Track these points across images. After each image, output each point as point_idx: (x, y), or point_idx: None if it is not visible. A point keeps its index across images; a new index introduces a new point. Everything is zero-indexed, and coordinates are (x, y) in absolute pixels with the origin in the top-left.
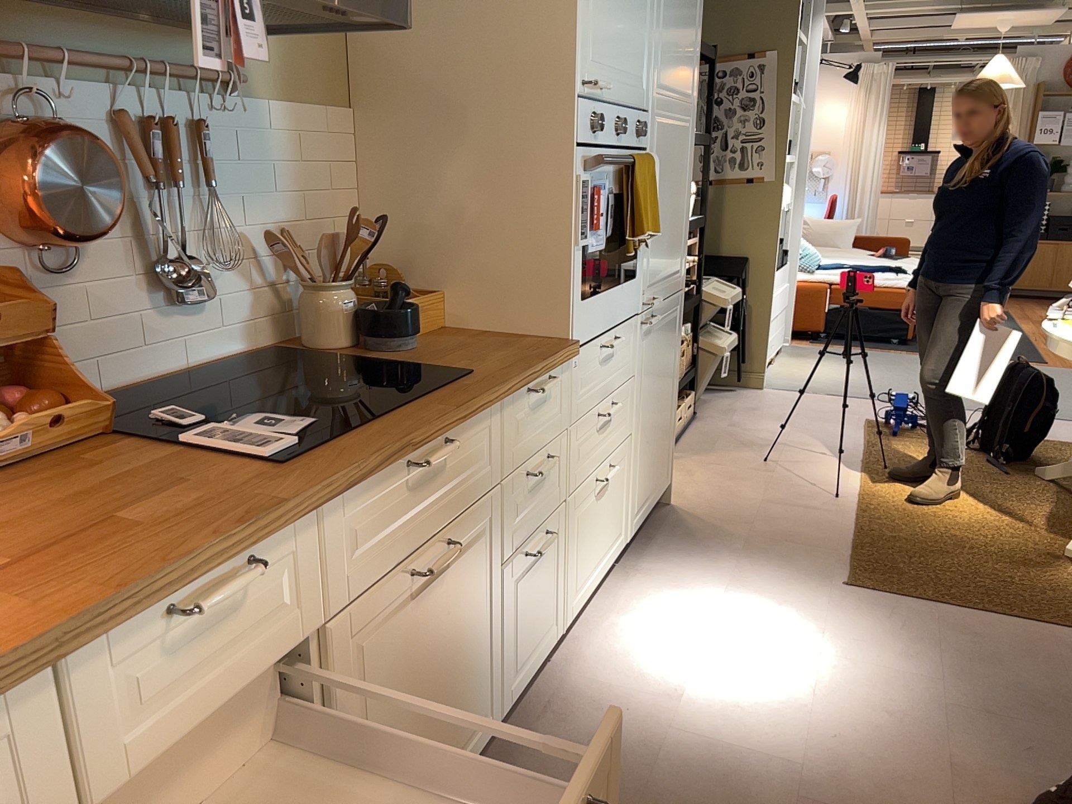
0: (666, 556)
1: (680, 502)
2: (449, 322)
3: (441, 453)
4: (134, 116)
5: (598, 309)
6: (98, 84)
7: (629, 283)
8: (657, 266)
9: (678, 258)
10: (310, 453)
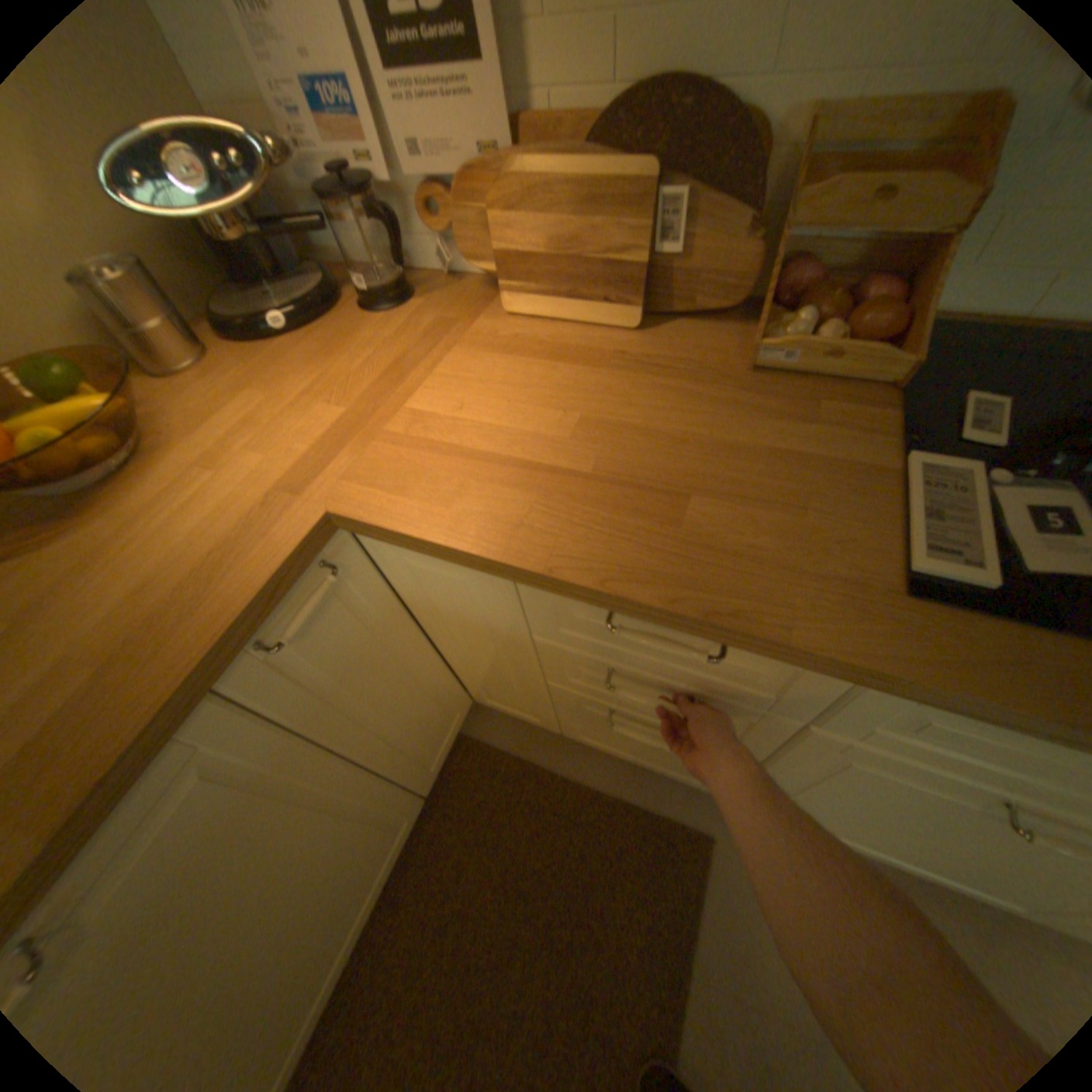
0: None
1: None
2: None
3: None
4: None
5: None
6: None
7: None
8: None
9: None
10: (996, 619)
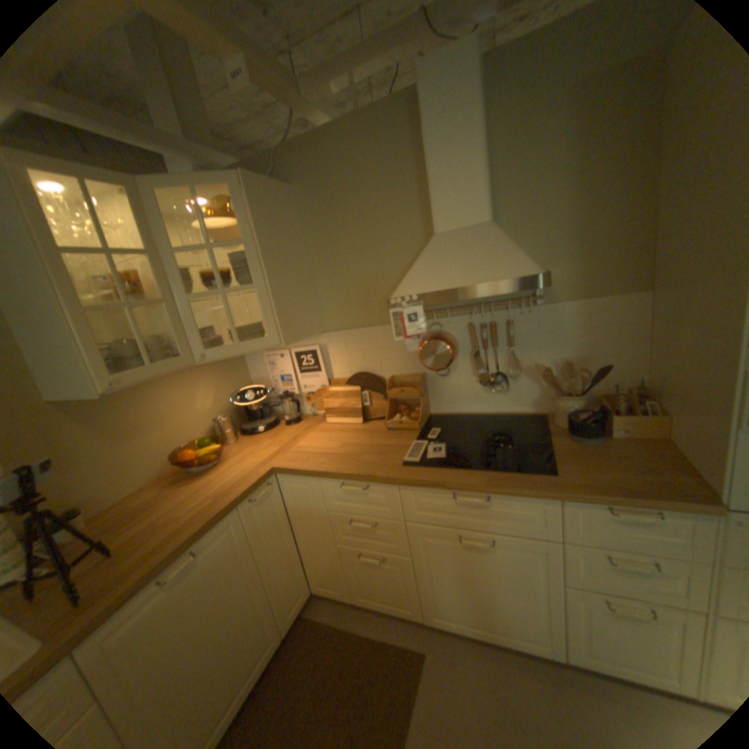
0: None
1: None
2: (675, 438)
3: (472, 499)
4: (477, 323)
5: None
6: (464, 314)
7: None
8: None
9: None
10: (416, 467)
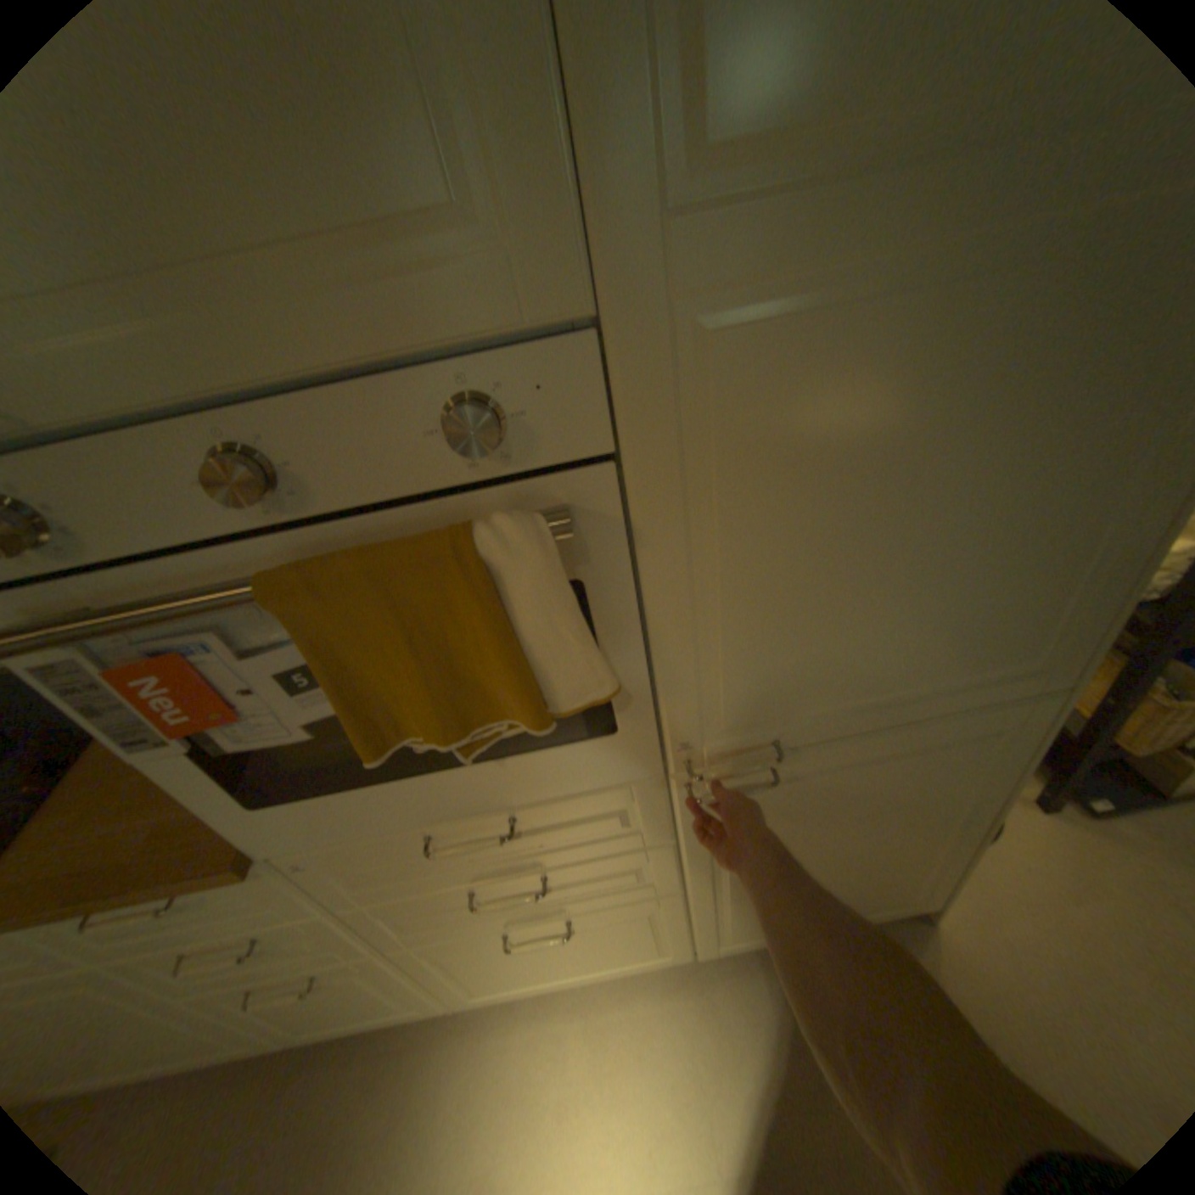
0: (770, 1014)
1: (959, 938)
2: None
3: None
4: None
5: (358, 809)
6: None
7: (557, 750)
8: (791, 694)
9: (1005, 647)
10: None
